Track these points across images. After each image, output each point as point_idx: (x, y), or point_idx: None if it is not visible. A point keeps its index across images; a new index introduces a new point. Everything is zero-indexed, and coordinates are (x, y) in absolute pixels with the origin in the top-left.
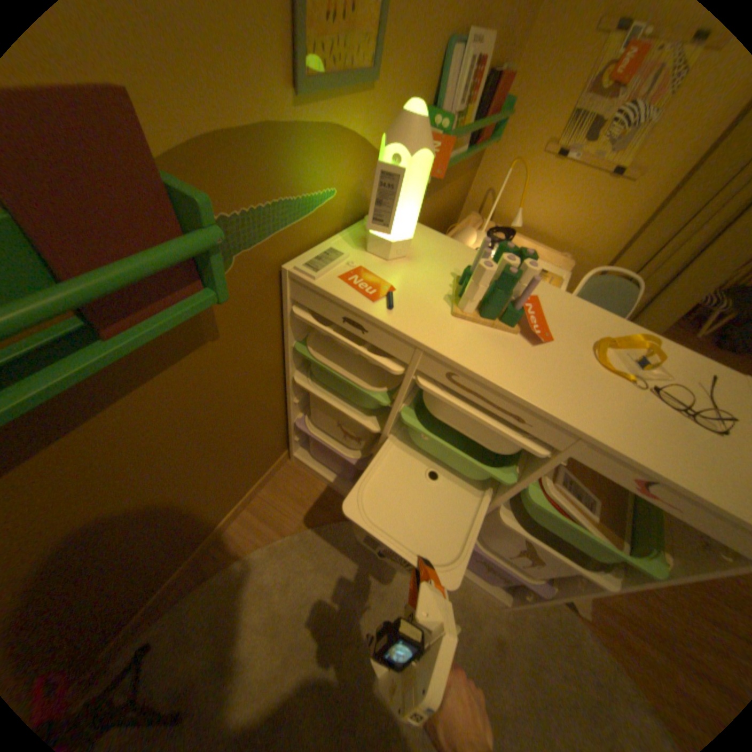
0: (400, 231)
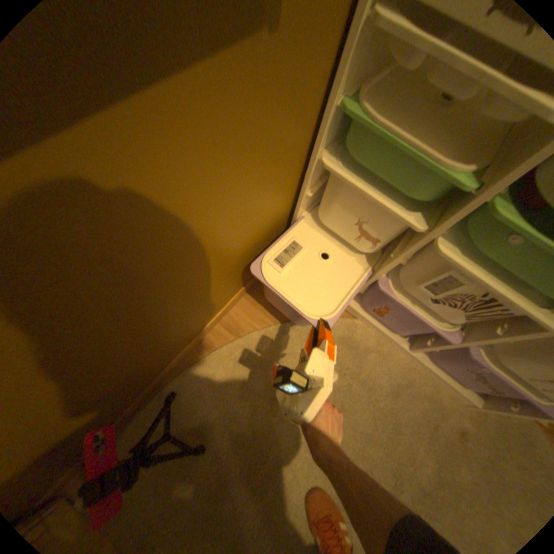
0: None
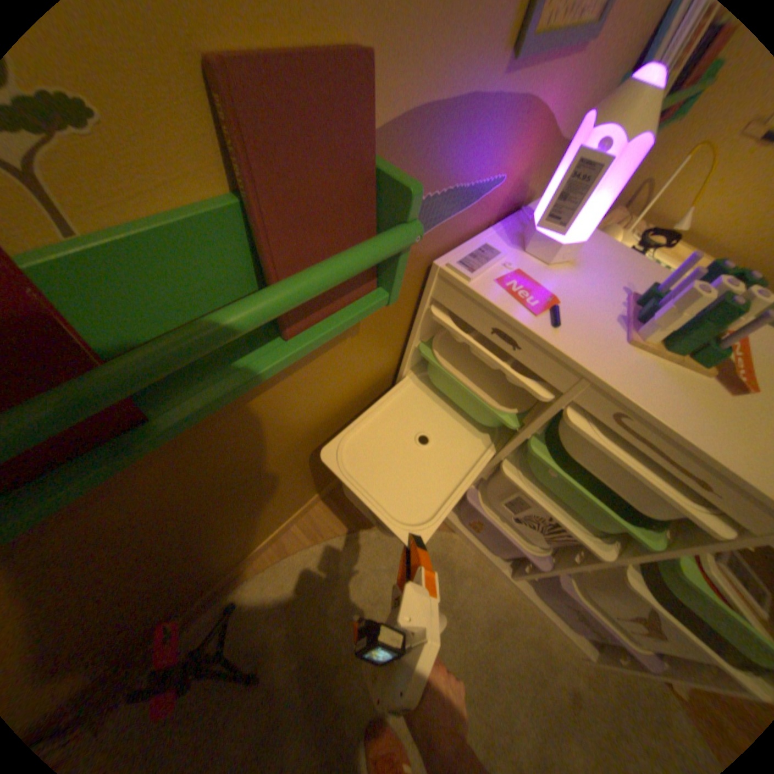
0: (576, 230)
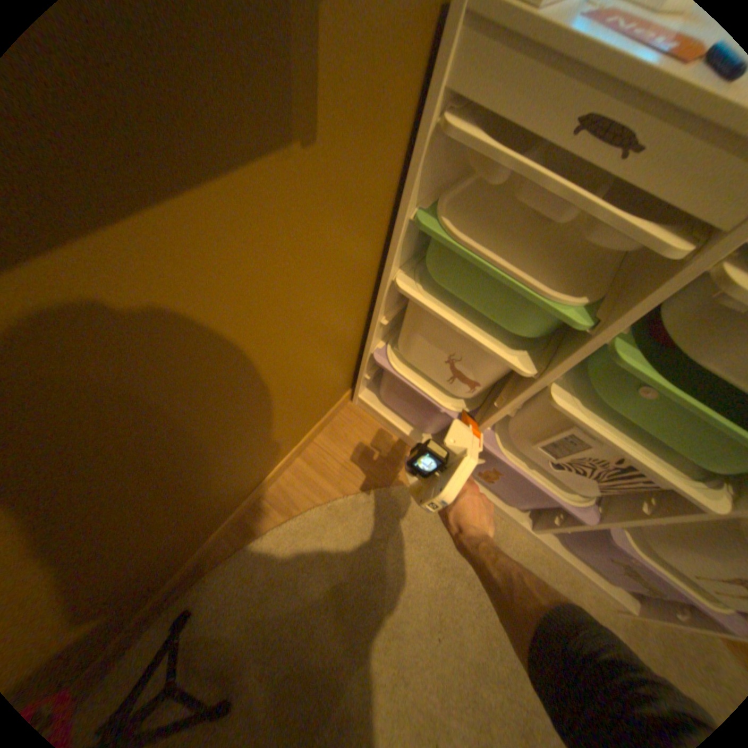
0: None
